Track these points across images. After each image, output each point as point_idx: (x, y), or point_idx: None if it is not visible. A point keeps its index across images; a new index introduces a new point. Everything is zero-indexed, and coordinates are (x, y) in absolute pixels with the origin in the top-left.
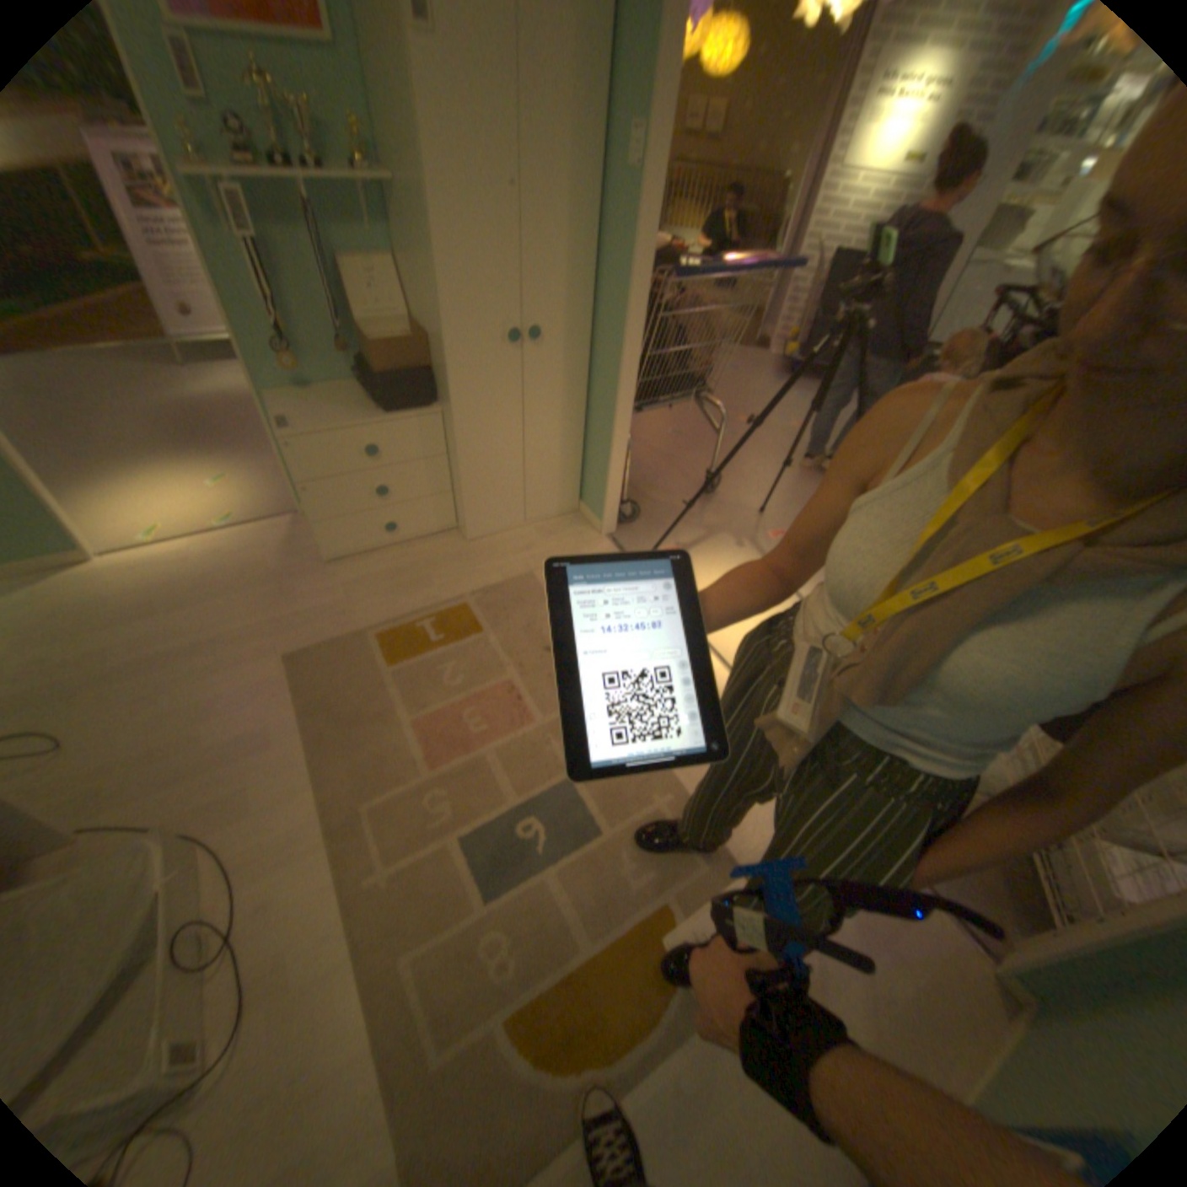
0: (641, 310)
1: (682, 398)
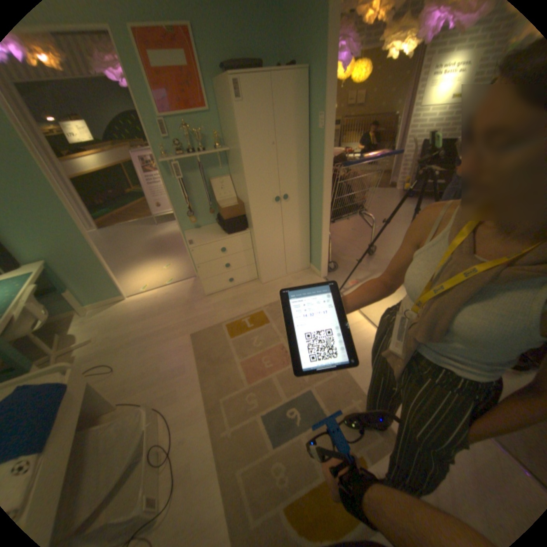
0: (329, 182)
1: (355, 214)
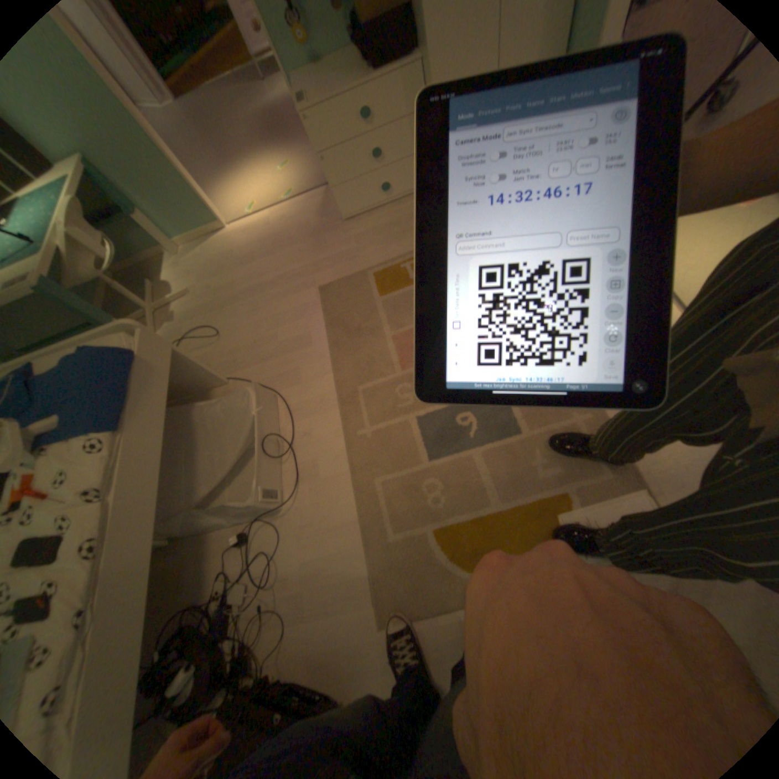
0: None
1: None
